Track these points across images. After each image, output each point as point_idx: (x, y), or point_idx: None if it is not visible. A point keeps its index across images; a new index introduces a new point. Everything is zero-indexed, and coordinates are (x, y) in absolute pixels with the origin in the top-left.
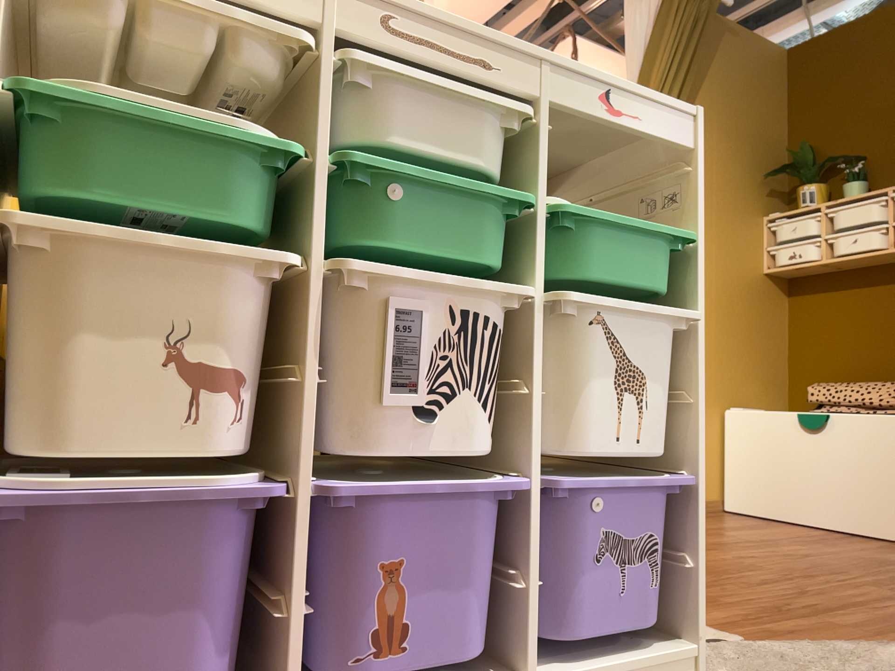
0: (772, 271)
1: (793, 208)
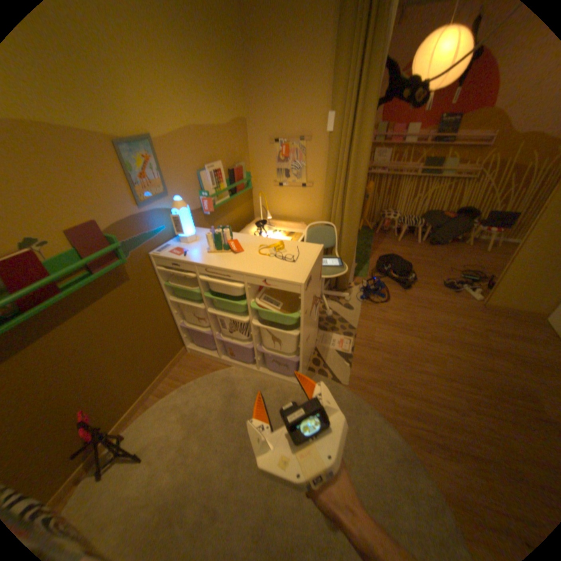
0: None
1: None
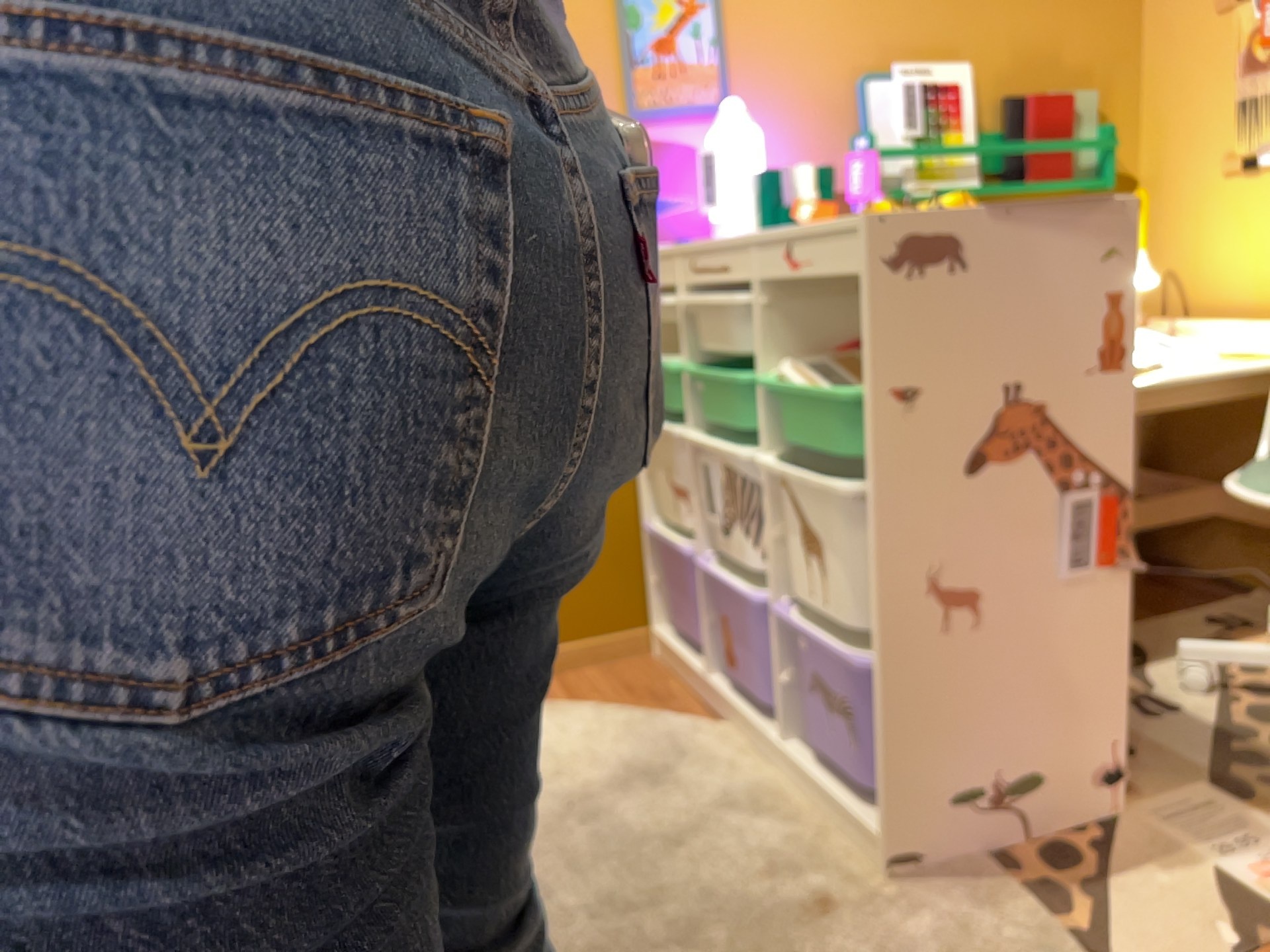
0: None
1: None
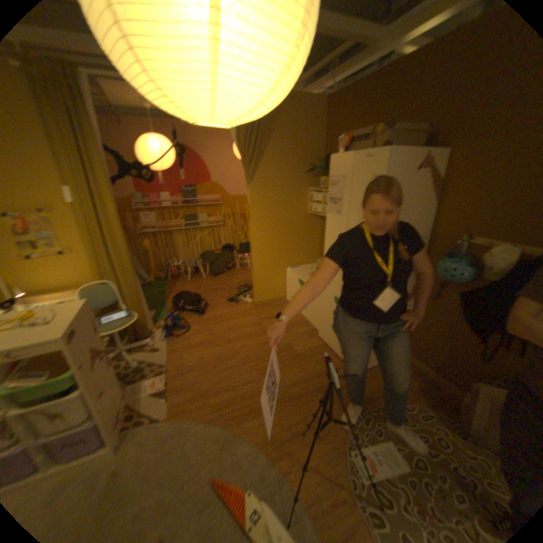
0: (311, 213)
1: (320, 186)
